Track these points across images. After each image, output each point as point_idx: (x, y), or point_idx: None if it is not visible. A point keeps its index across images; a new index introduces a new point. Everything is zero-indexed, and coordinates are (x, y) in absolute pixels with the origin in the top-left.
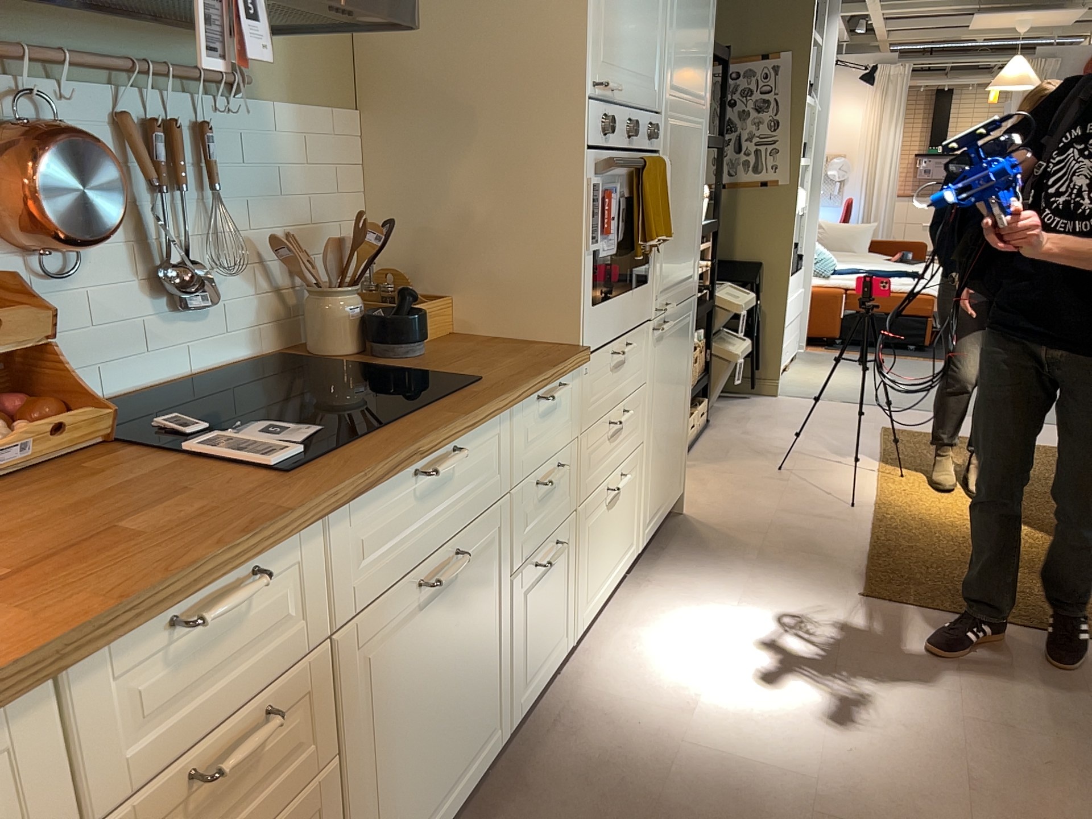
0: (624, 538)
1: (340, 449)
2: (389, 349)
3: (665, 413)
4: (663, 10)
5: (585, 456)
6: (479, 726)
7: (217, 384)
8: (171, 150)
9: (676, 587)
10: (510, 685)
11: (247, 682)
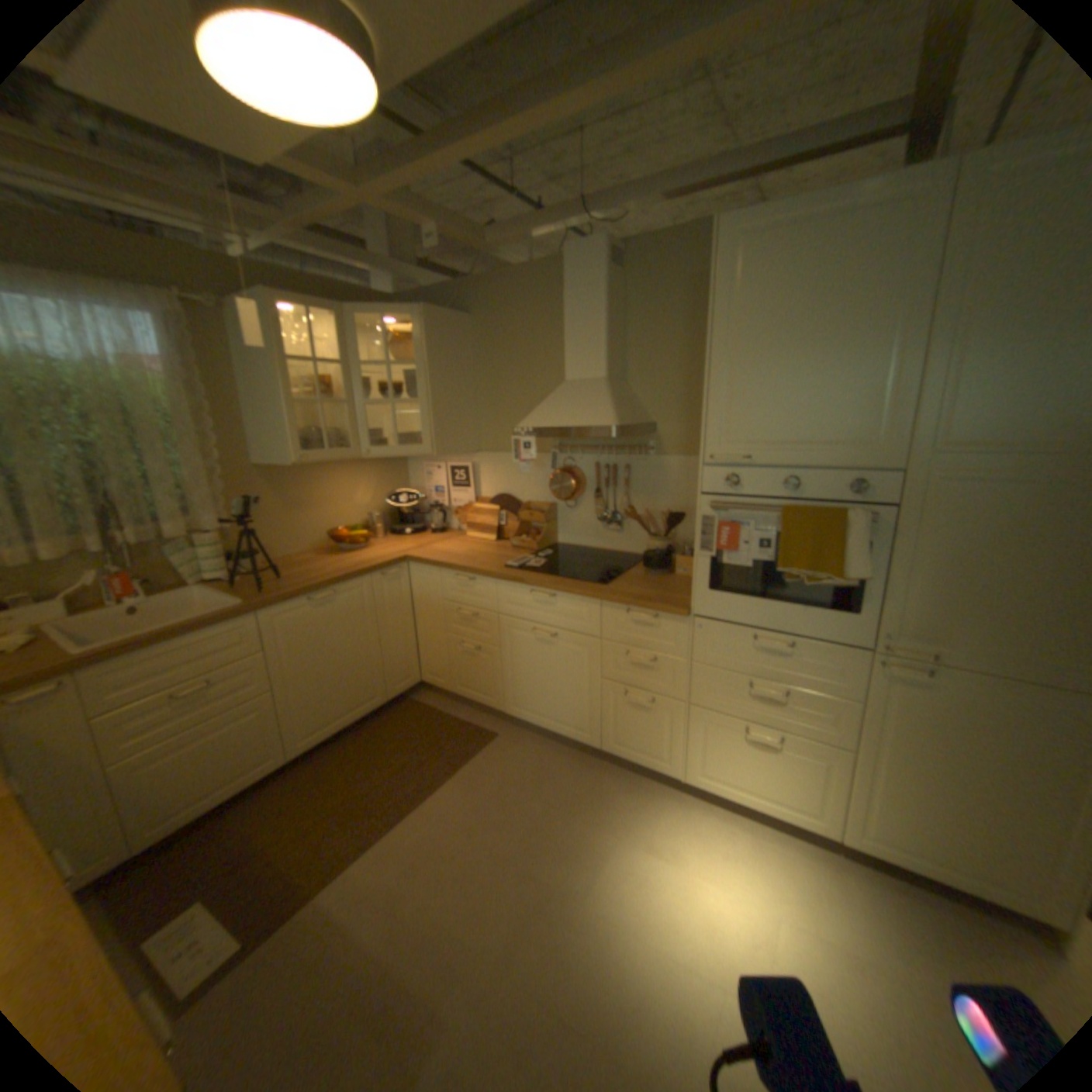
0: (794, 797)
1: (519, 570)
2: (643, 567)
3: (946, 773)
4: (904, 370)
5: (701, 679)
6: (571, 718)
7: (610, 555)
8: (607, 473)
9: (836, 894)
10: (599, 728)
11: (471, 602)
